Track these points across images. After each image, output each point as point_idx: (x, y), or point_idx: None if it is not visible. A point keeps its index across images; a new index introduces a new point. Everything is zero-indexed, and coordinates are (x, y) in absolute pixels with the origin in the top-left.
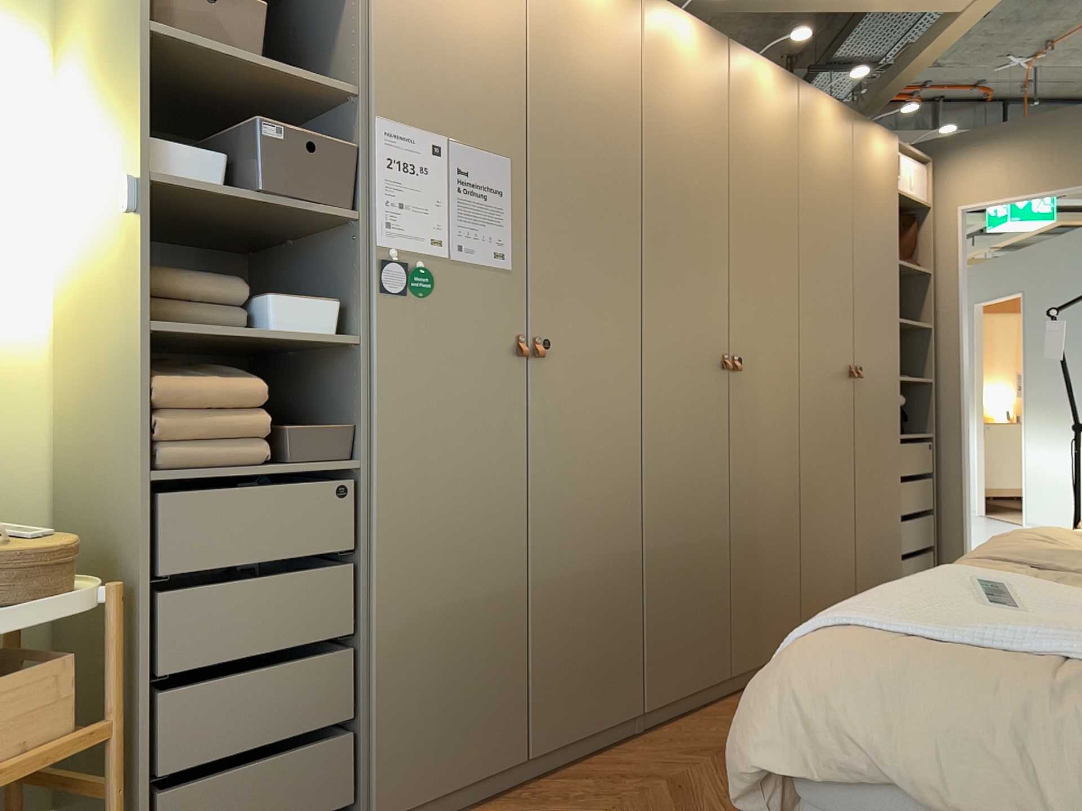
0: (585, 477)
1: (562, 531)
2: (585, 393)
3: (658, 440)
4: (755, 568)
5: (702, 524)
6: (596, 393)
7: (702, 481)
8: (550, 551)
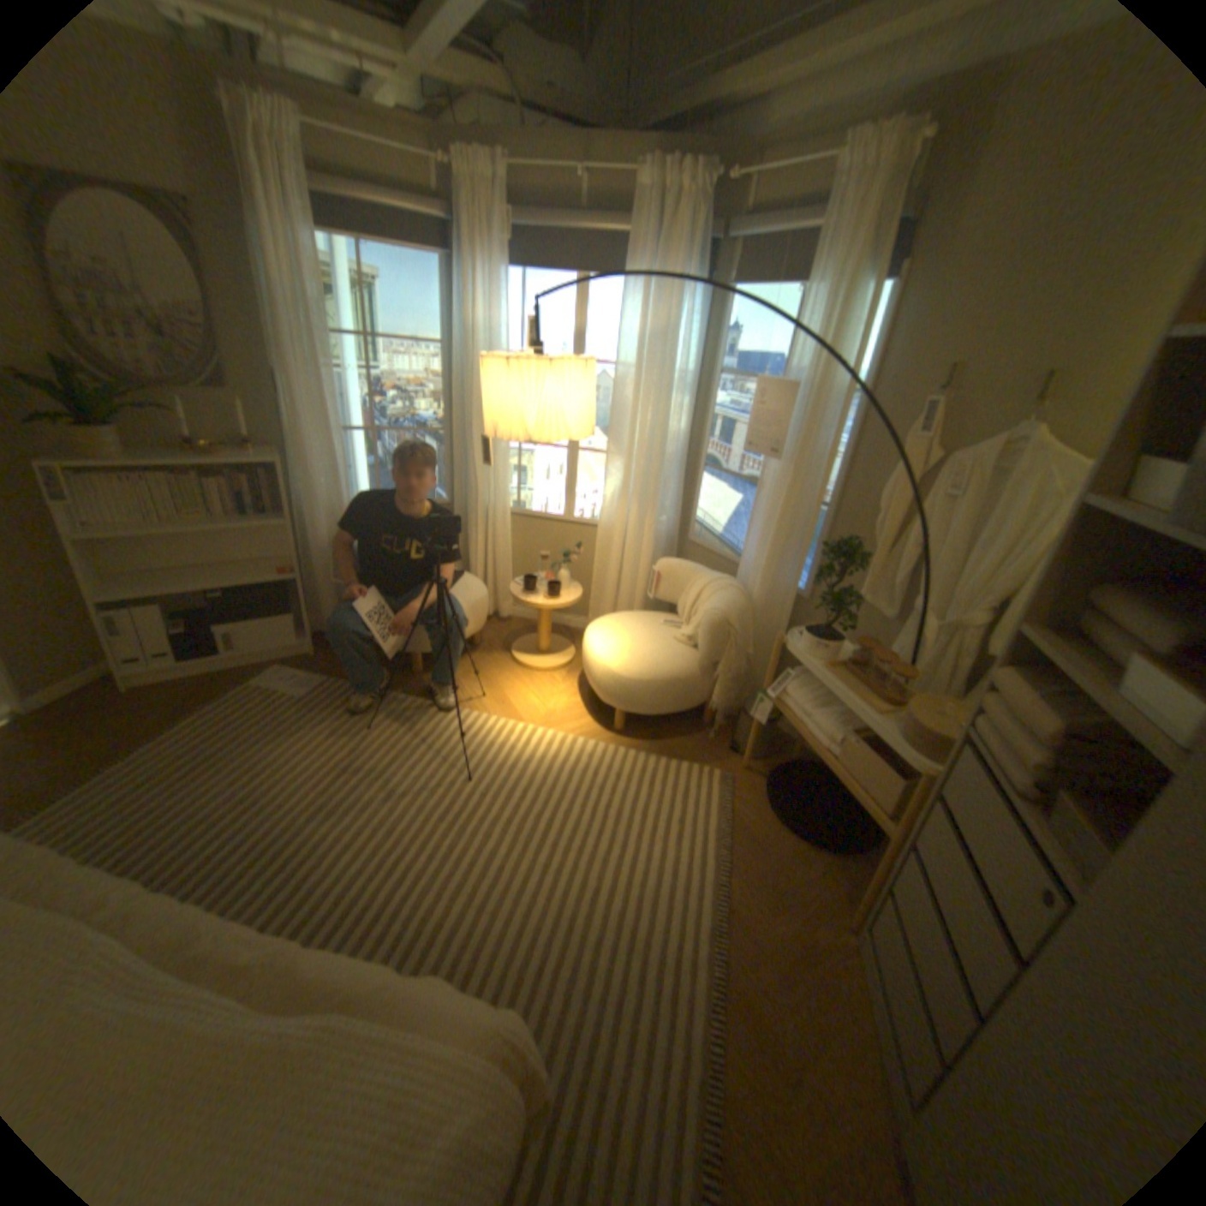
0: None
1: None
2: None
3: None
4: None
5: None
6: None
7: None
8: None
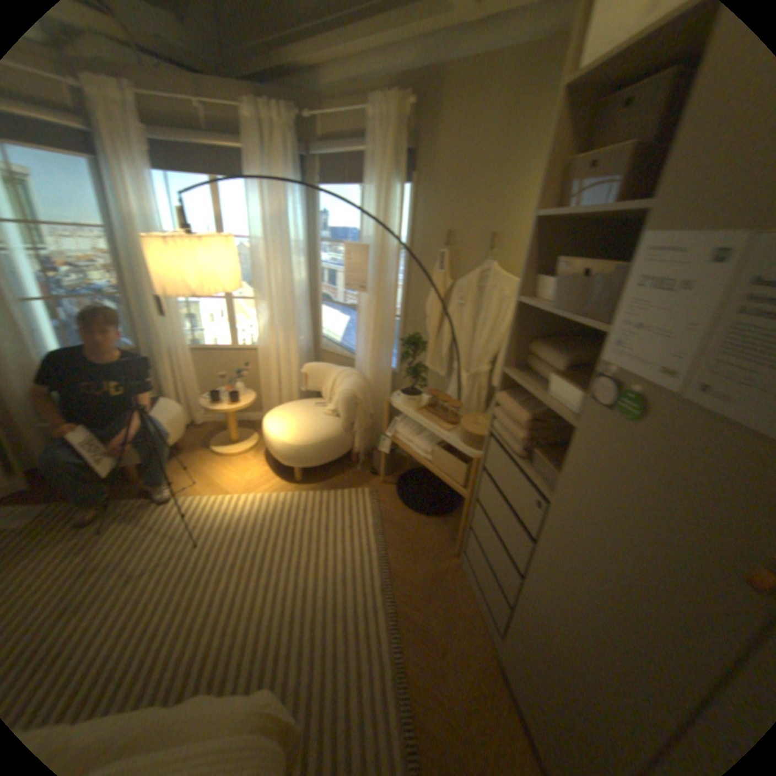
0: None
1: None
2: None
3: None
4: None
5: None
6: None
7: None
8: None
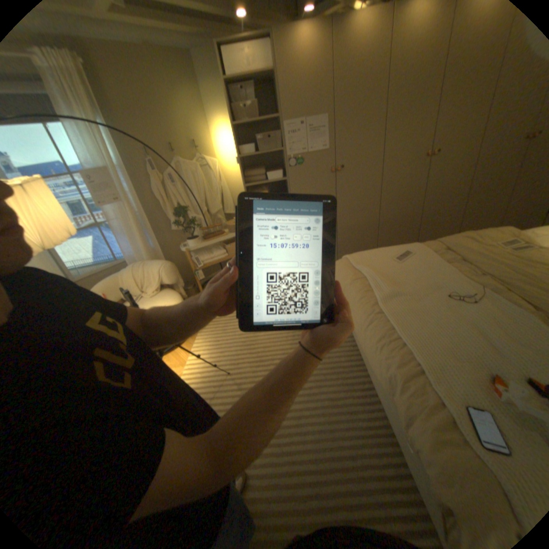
0: (359, 200)
1: (350, 215)
2: (360, 177)
3: (391, 186)
4: (438, 221)
5: (411, 209)
6: (364, 176)
7: (413, 196)
8: (346, 219)
